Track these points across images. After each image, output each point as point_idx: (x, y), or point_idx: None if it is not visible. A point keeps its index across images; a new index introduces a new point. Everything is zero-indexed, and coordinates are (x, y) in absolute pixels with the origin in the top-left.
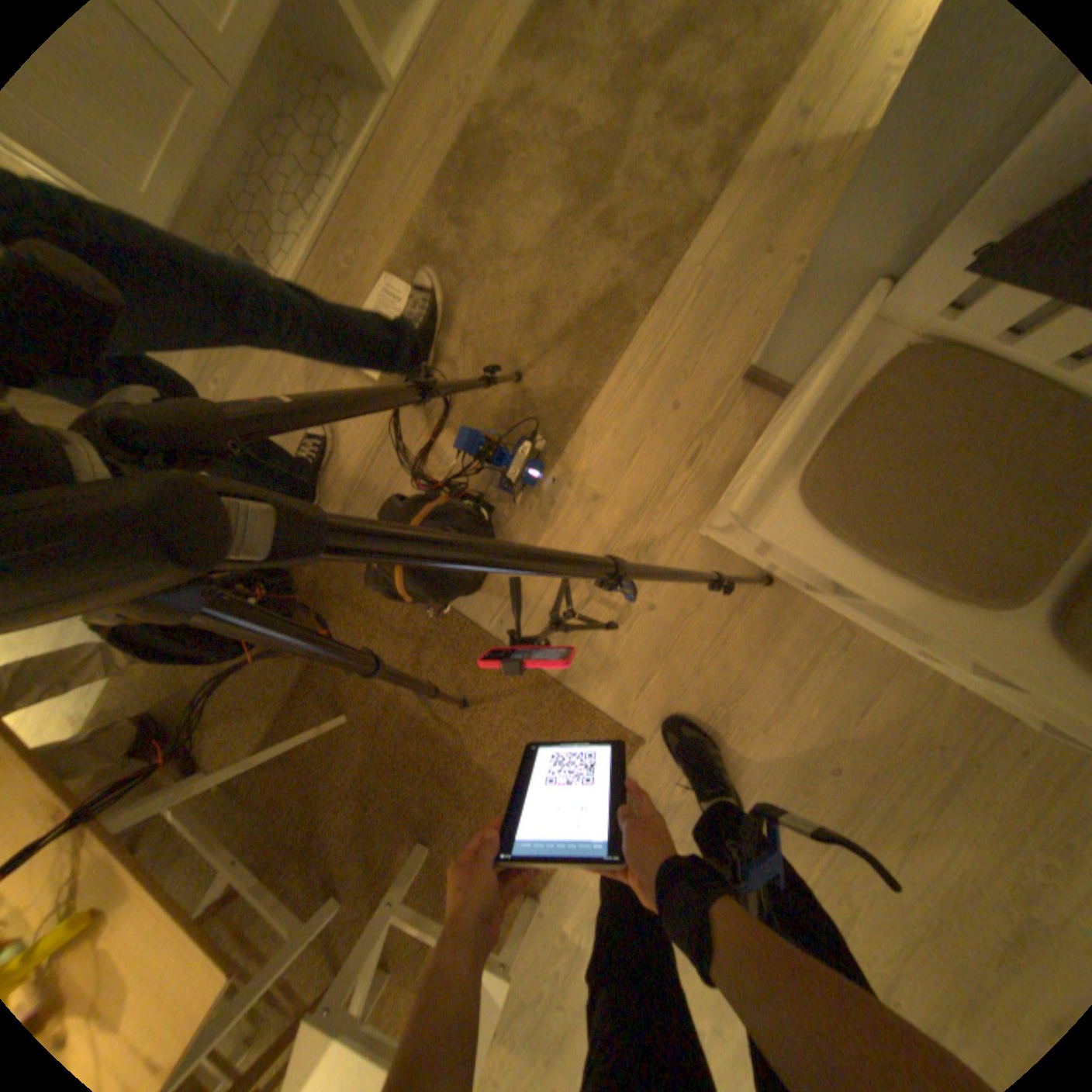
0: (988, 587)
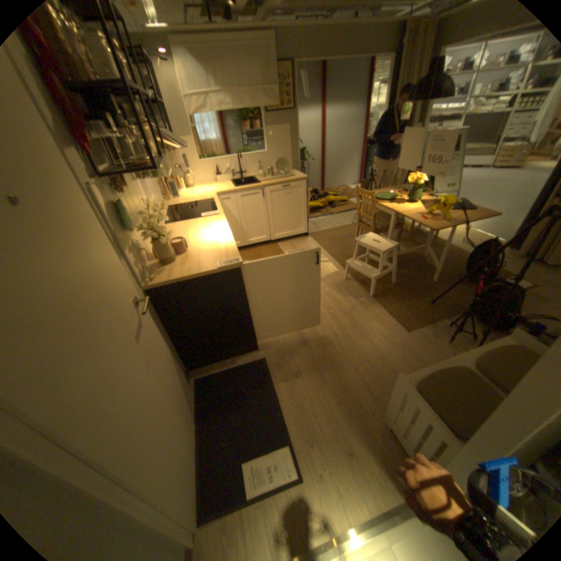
0: (484, 367)
